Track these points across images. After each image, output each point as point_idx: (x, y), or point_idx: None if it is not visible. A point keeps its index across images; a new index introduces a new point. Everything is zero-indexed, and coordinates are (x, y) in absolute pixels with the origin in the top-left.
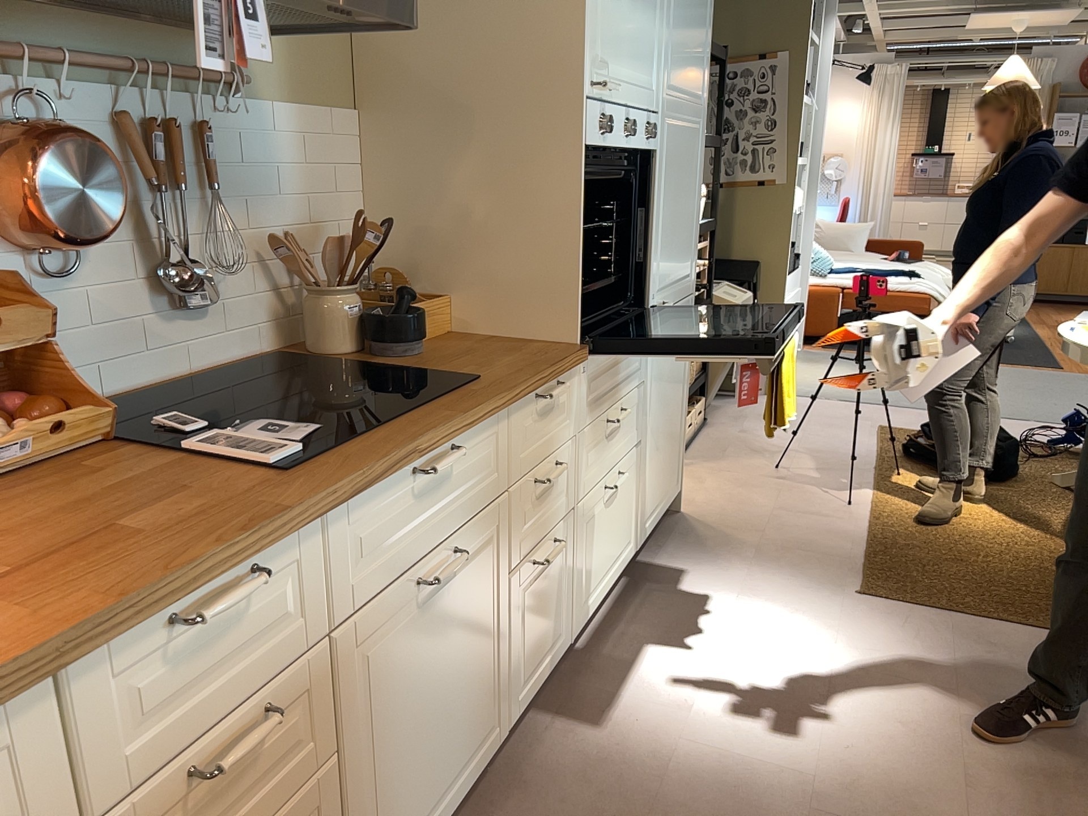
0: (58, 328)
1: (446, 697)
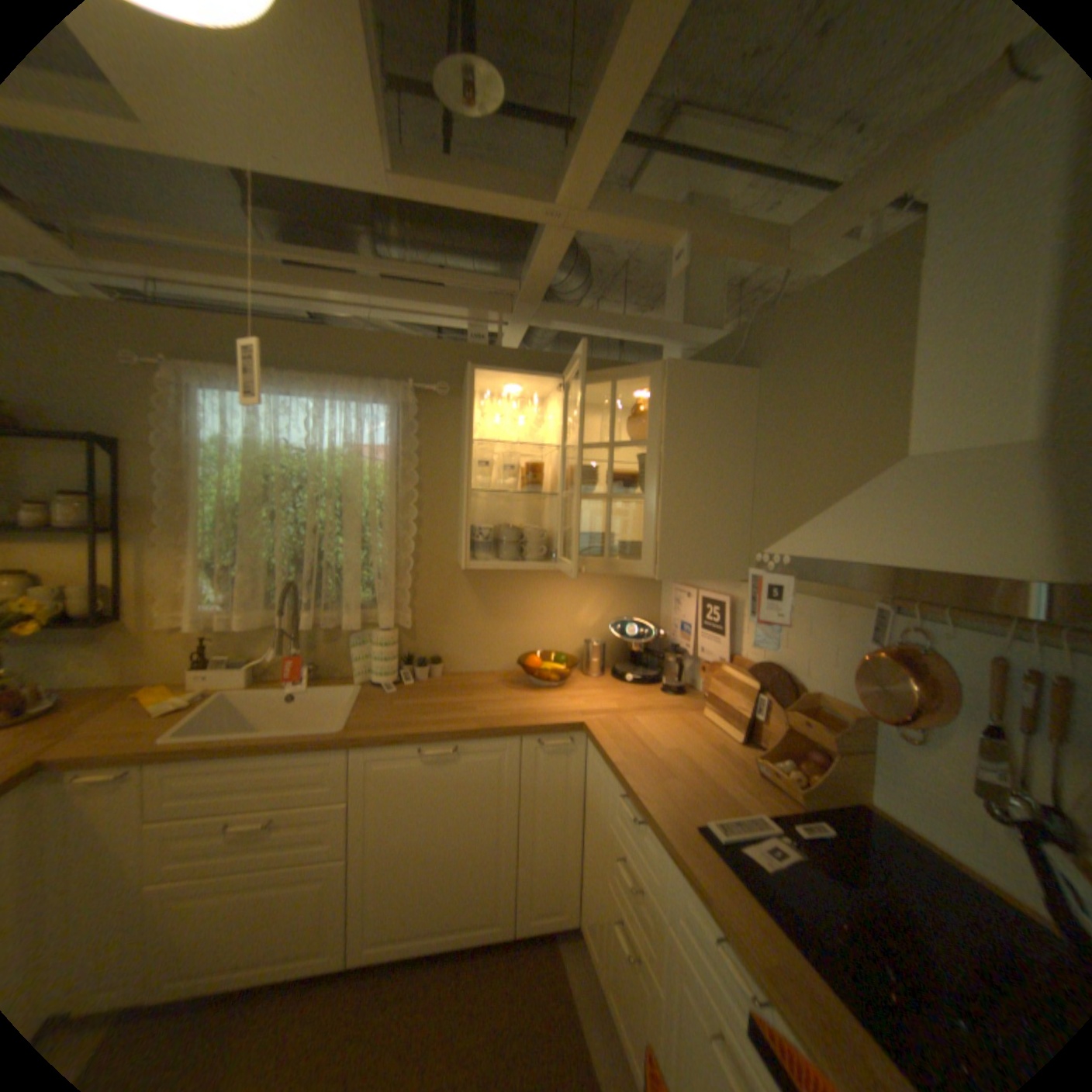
0: (912, 776)
1: None
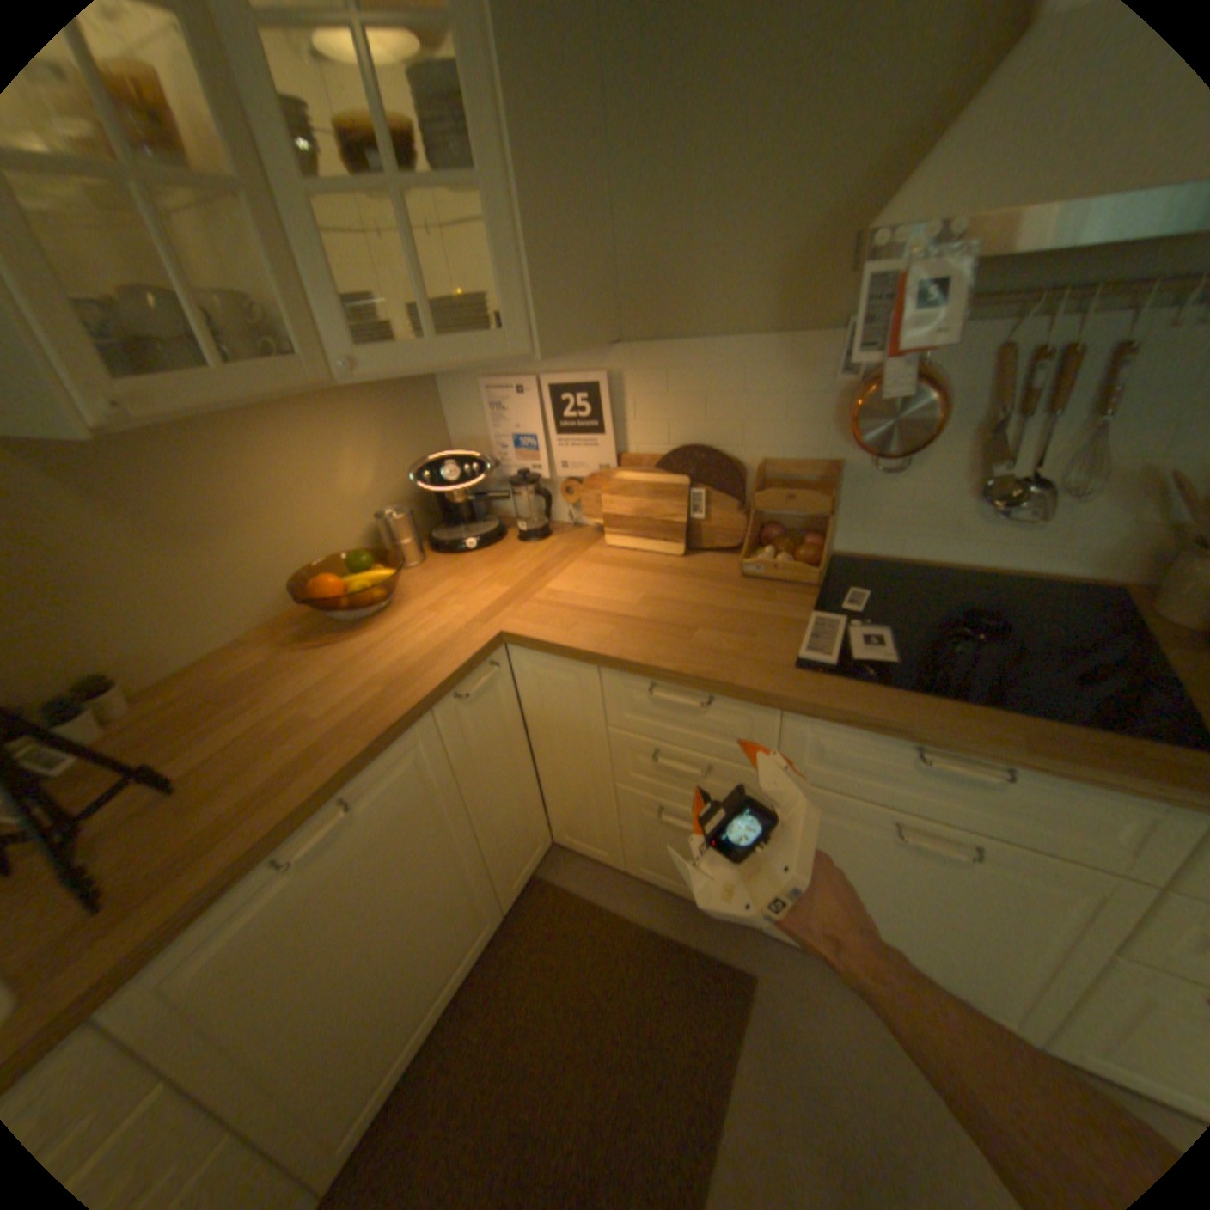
0: (881, 505)
1: (928, 929)
